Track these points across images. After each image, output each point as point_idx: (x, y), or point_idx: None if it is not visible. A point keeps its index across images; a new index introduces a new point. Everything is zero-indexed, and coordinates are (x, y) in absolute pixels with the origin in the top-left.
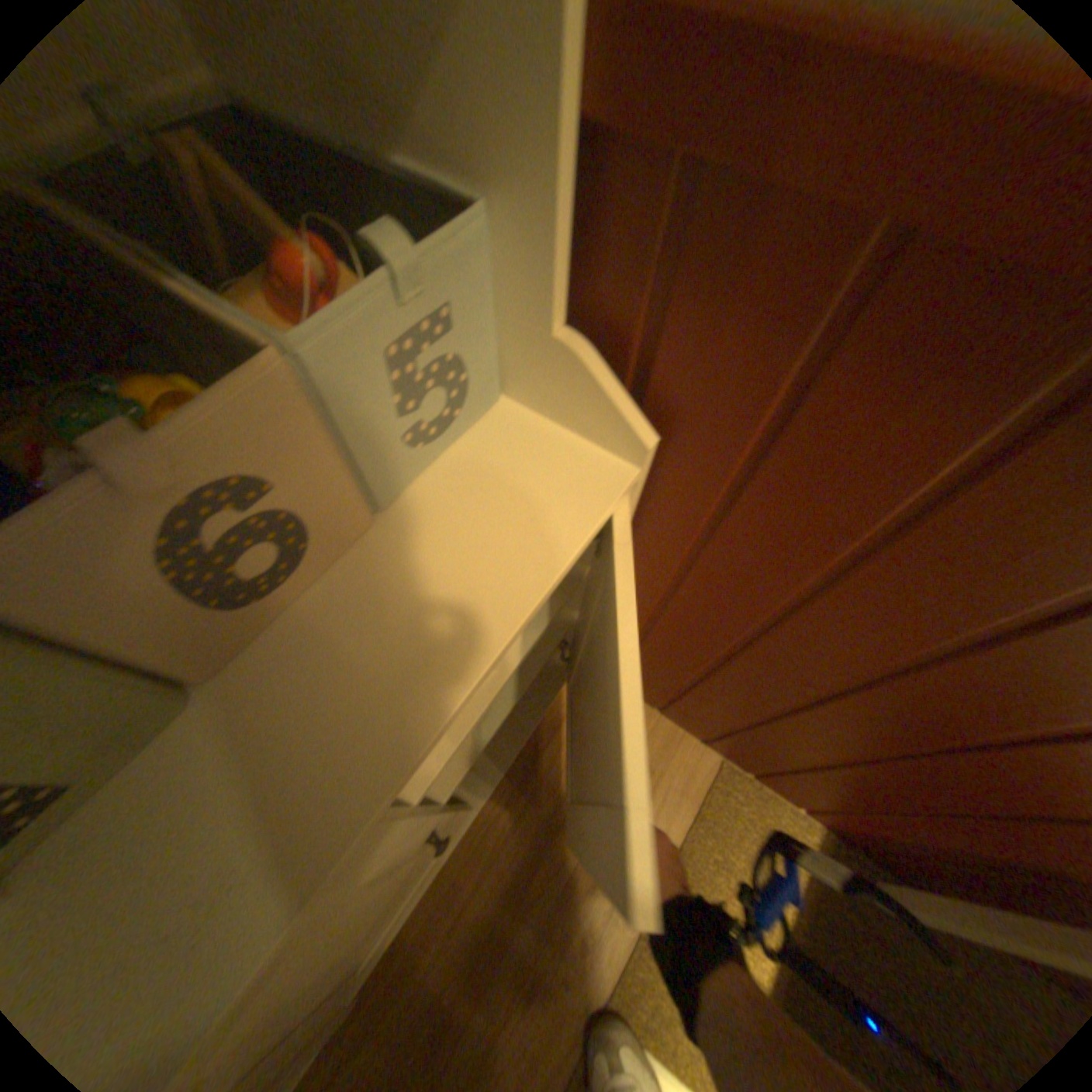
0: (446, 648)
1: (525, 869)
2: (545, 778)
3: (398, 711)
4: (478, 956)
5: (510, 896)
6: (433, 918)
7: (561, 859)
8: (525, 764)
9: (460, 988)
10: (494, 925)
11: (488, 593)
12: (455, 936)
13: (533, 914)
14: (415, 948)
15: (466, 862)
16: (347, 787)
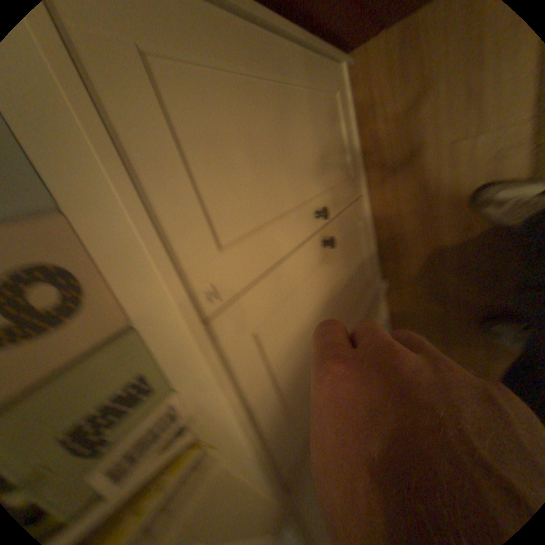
0: (113, 234)
1: (414, 184)
2: (387, 137)
3: (140, 280)
4: (421, 232)
5: (416, 201)
6: (387, 237)
7: (432, 160)
8: (369, 144)
9: (423, 246)
10: (419, 216)
11: (81, 181)
12: (403, 234)
13: (436, 196)
14: (389, 250)
15: (381, 208)
16: (168, 321)
